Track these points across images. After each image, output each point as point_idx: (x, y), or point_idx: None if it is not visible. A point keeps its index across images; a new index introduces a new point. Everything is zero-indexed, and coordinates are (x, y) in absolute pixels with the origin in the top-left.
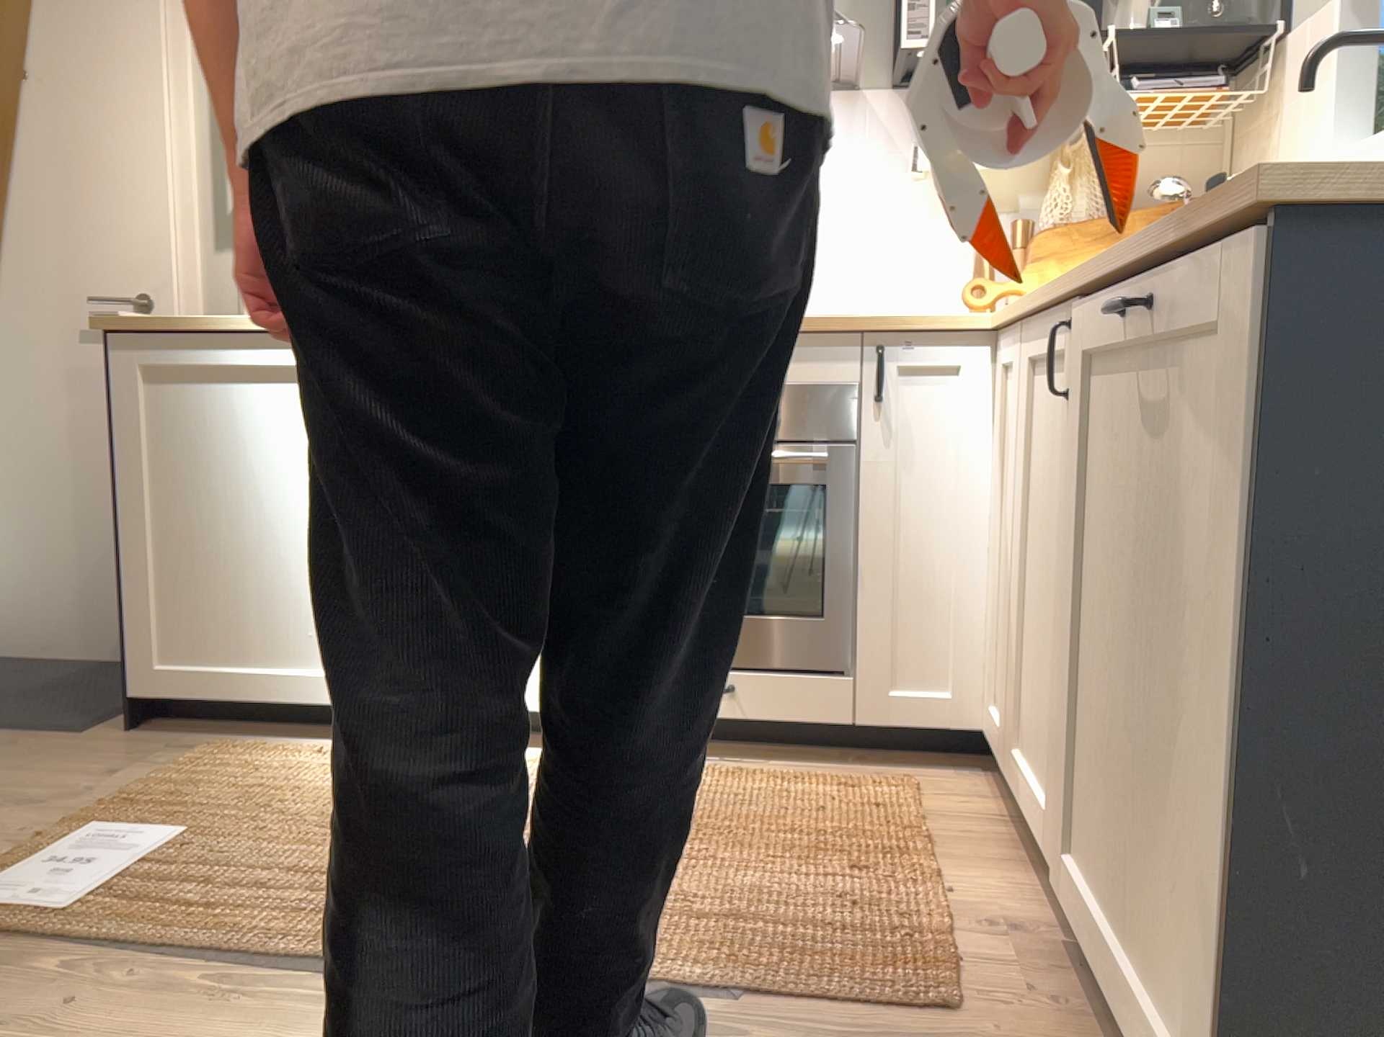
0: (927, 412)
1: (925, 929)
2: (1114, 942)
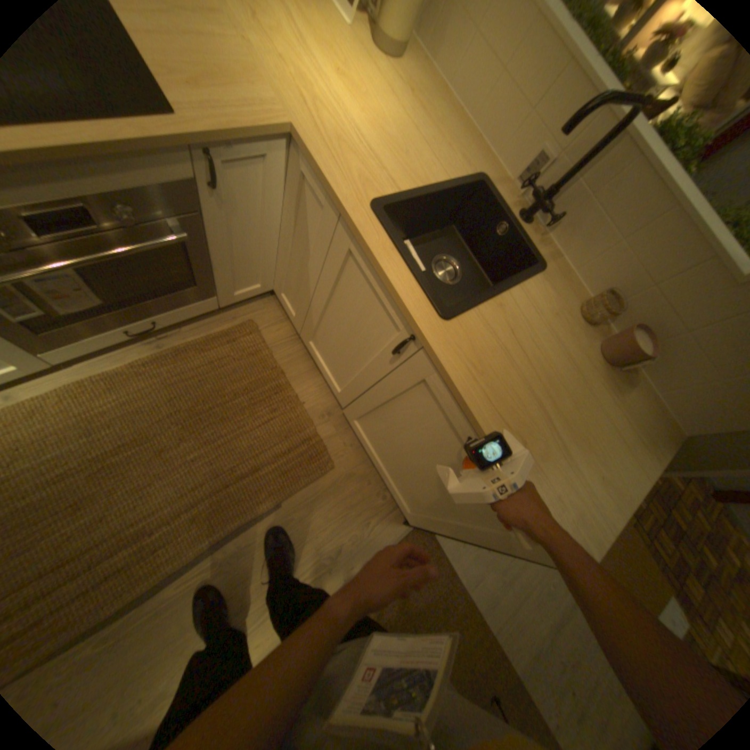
0: (243, 183)
1: (305, 434)
2: (373, 455)
